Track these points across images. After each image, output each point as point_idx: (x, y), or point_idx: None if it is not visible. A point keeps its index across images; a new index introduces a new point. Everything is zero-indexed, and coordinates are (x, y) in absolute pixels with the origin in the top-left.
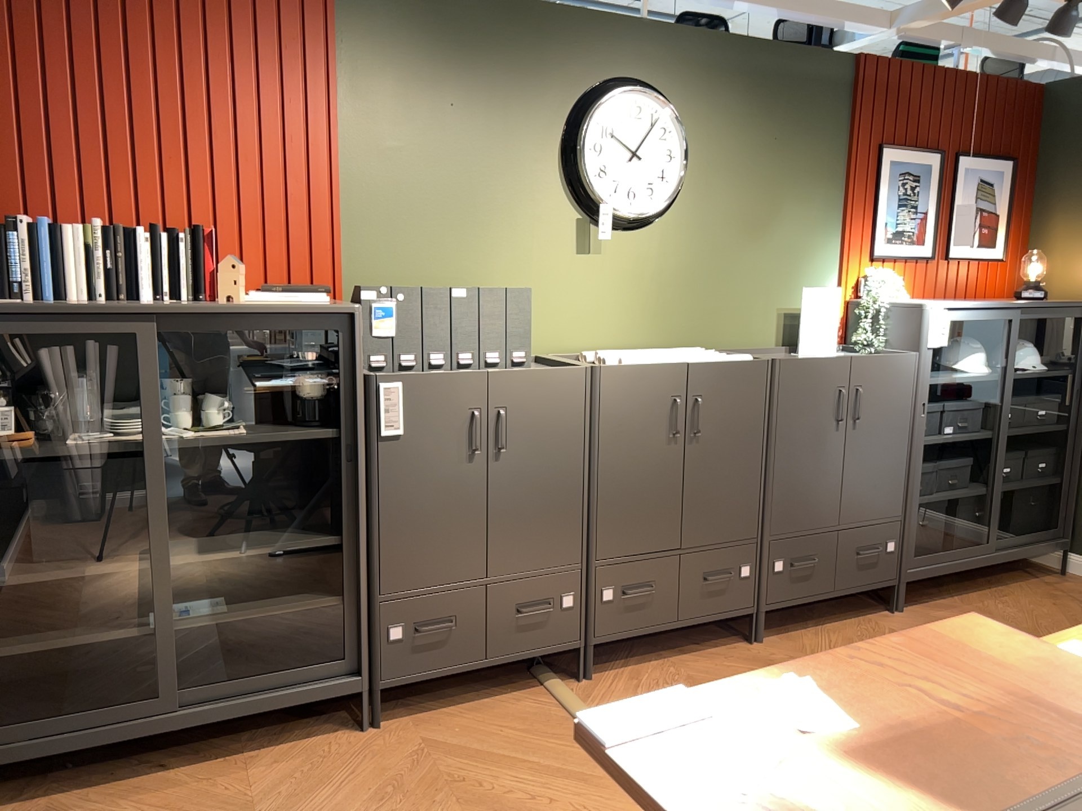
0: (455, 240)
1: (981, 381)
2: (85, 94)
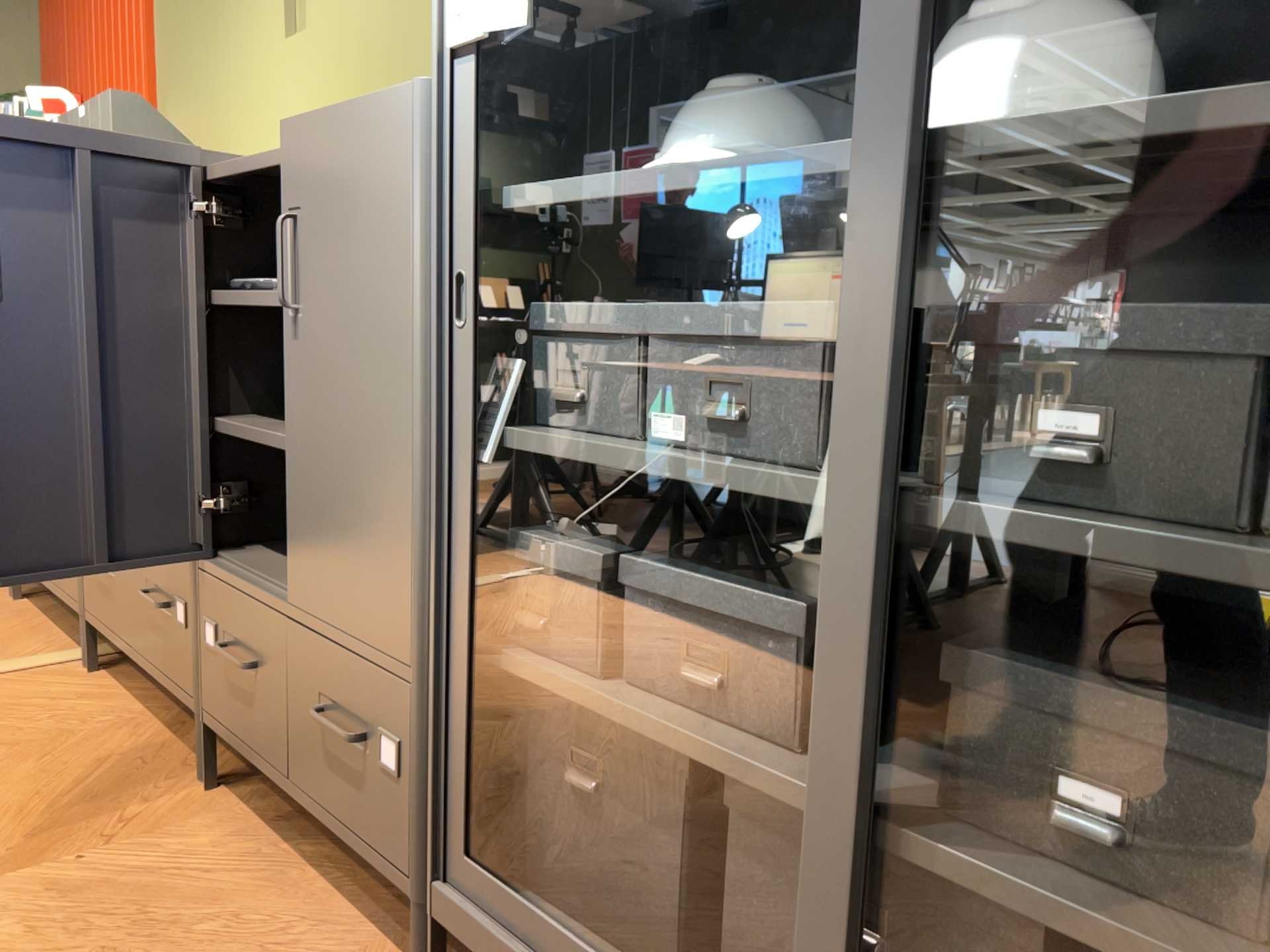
0: (207, 63)
1: (778, 176)
2: (78, 3)
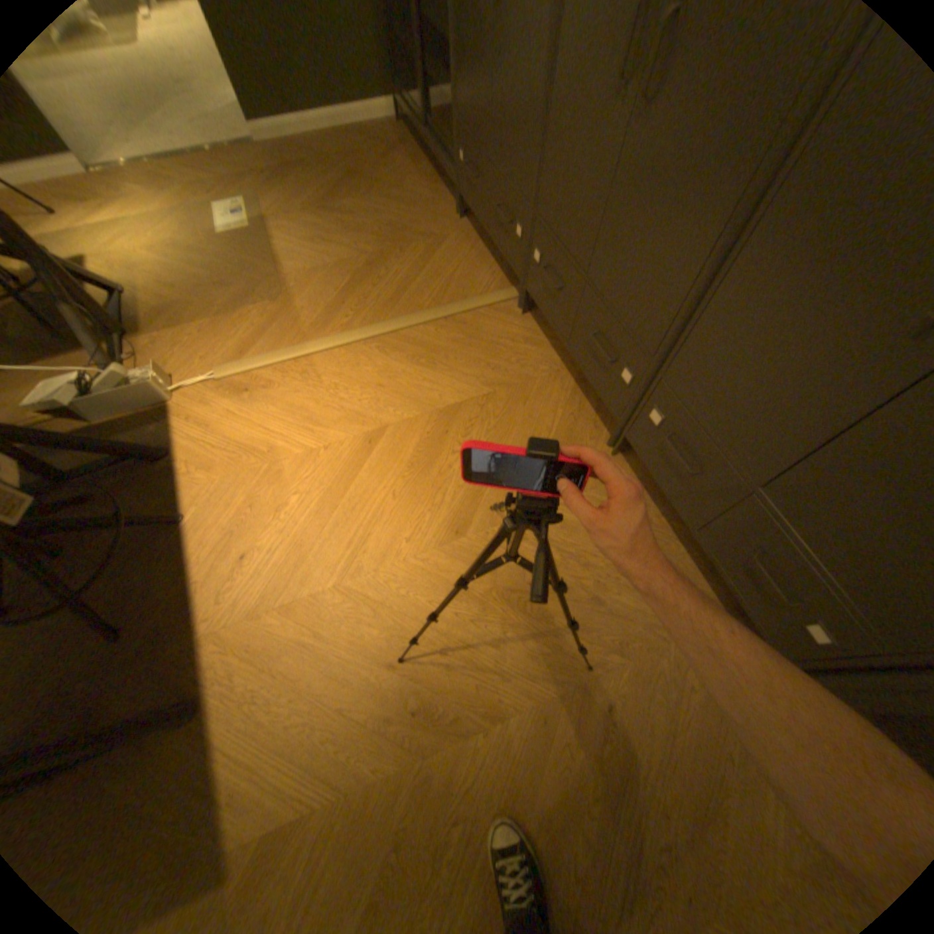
0: None
1: None
2: None
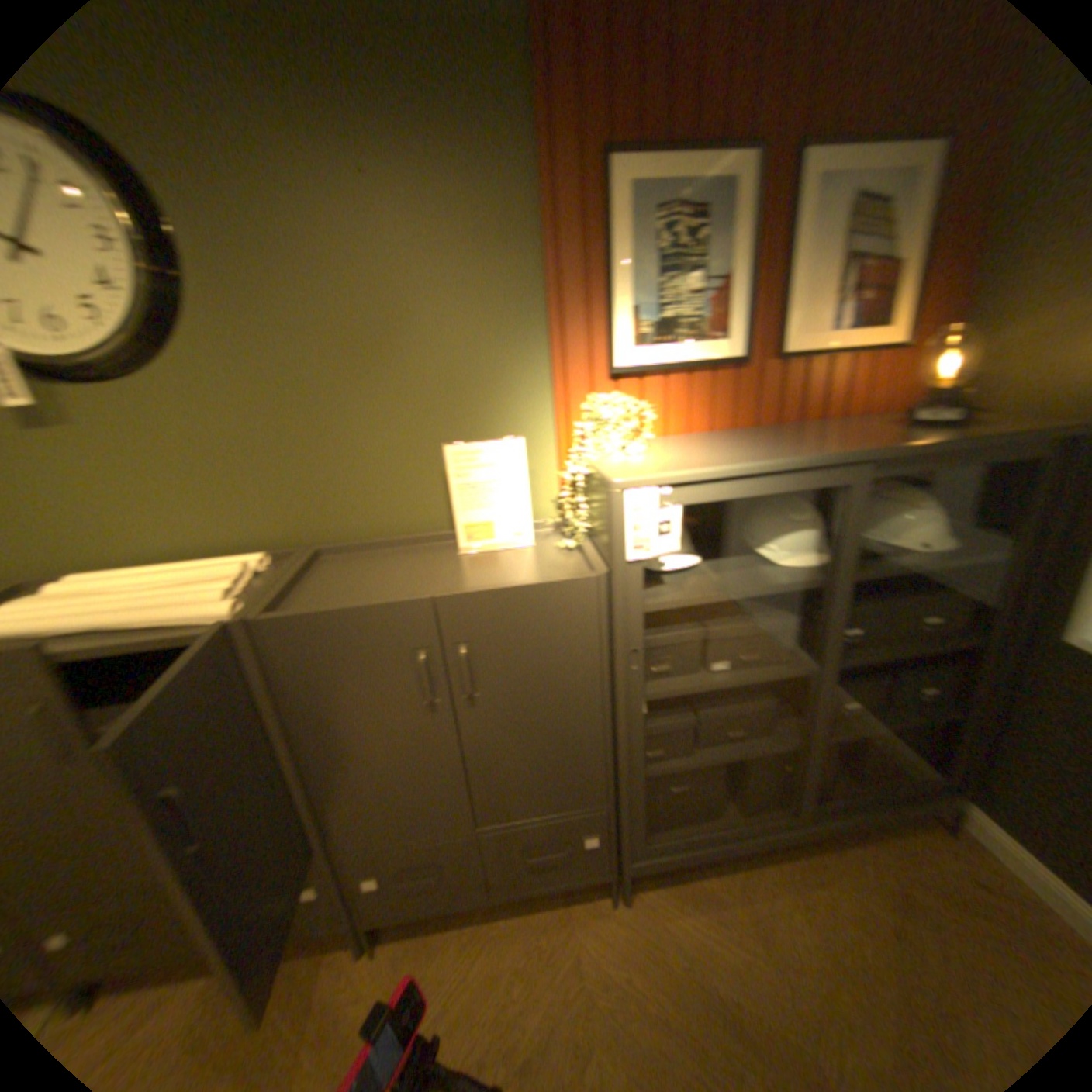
0: None
1: (781, 590)
2: None
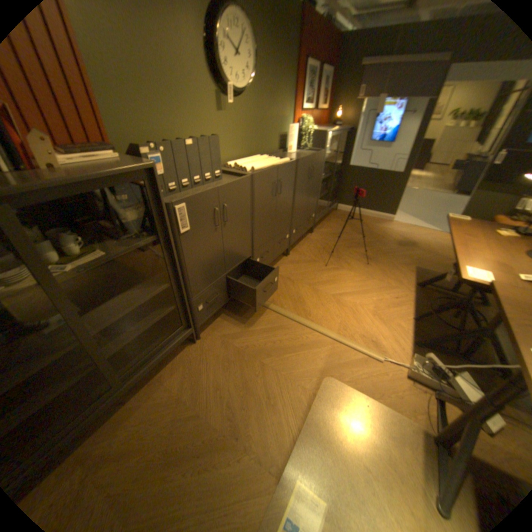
0: (163, 105)
1: (332, 156)
2: None
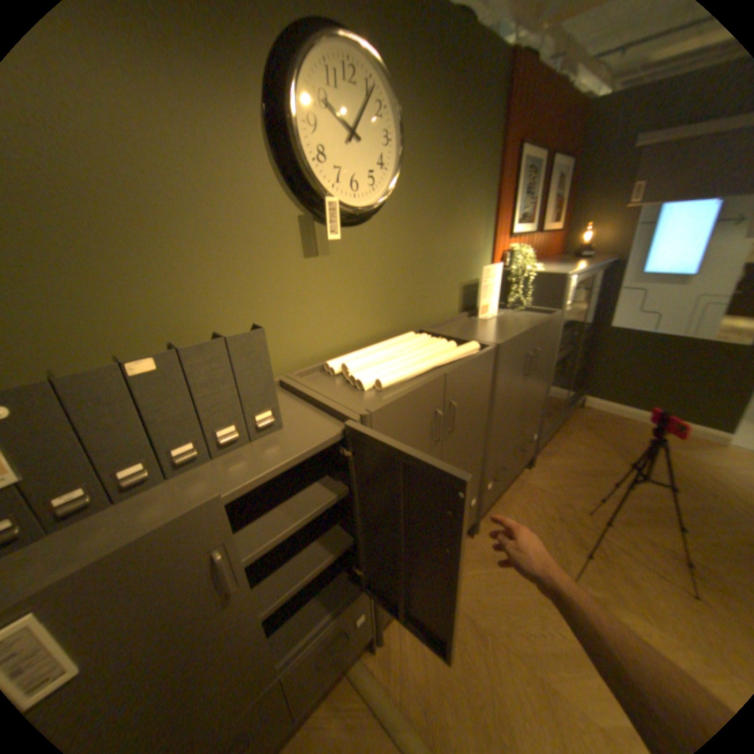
0: (131, 261)
1: (574, 317)
2: None
